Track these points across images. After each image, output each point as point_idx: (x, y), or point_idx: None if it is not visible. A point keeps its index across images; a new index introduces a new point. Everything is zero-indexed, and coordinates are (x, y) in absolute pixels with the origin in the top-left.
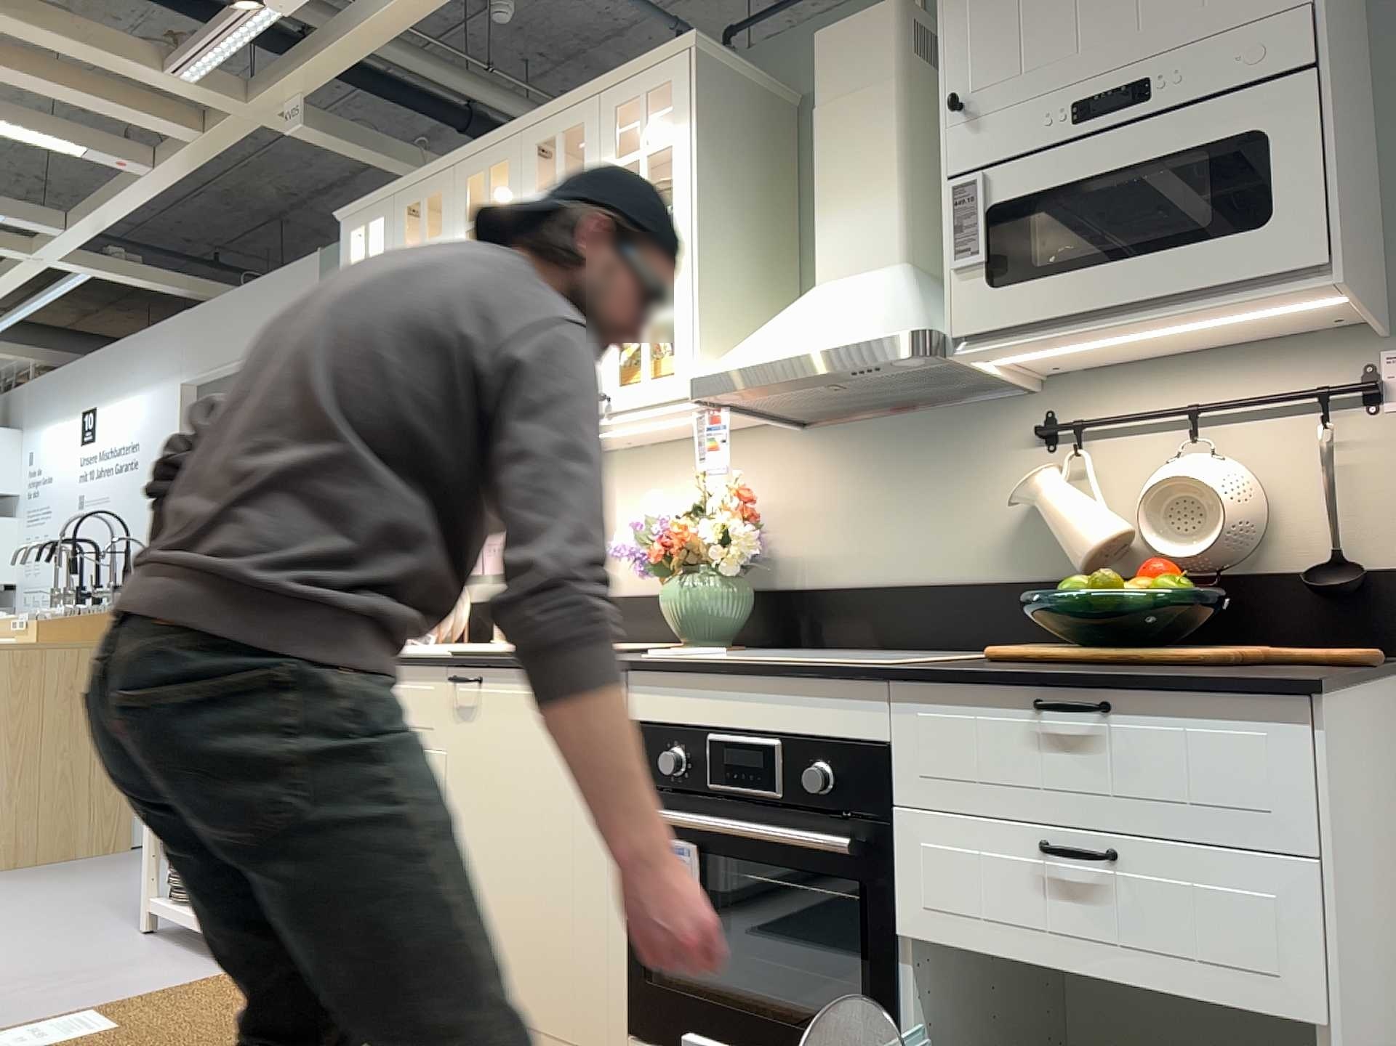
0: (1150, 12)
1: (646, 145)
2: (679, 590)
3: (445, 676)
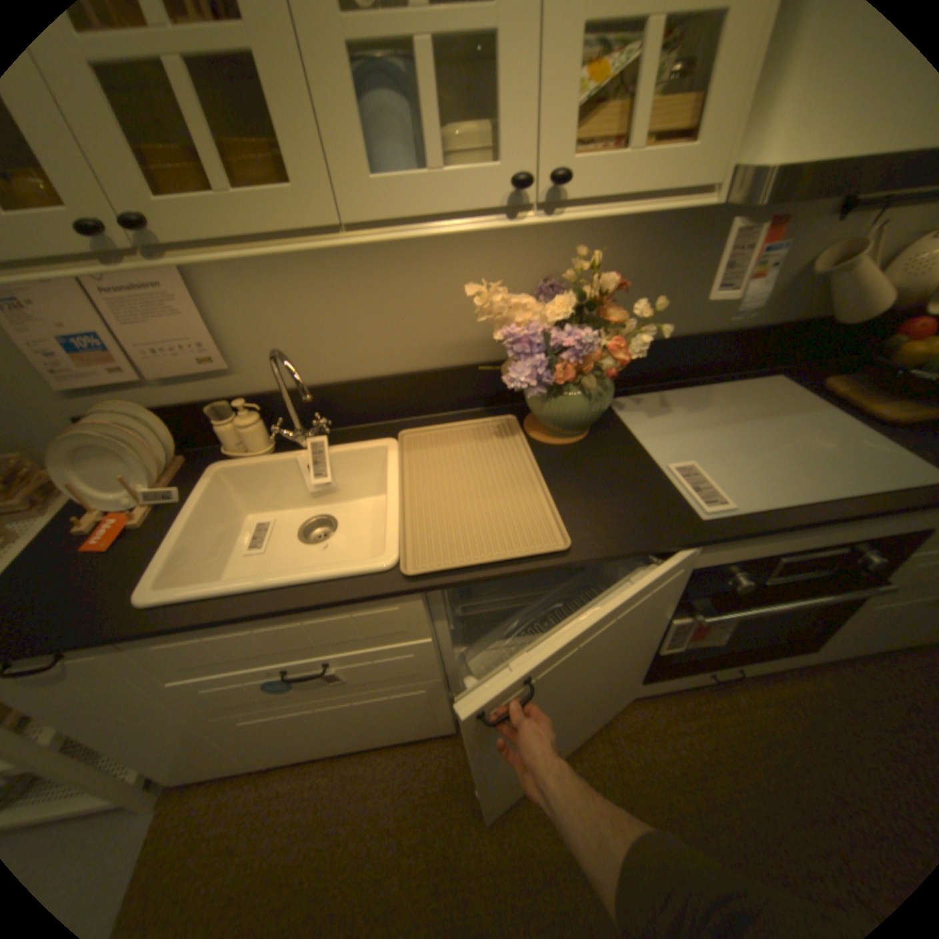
0: None
1: None
2: (573, 397)
3: (422, 596)
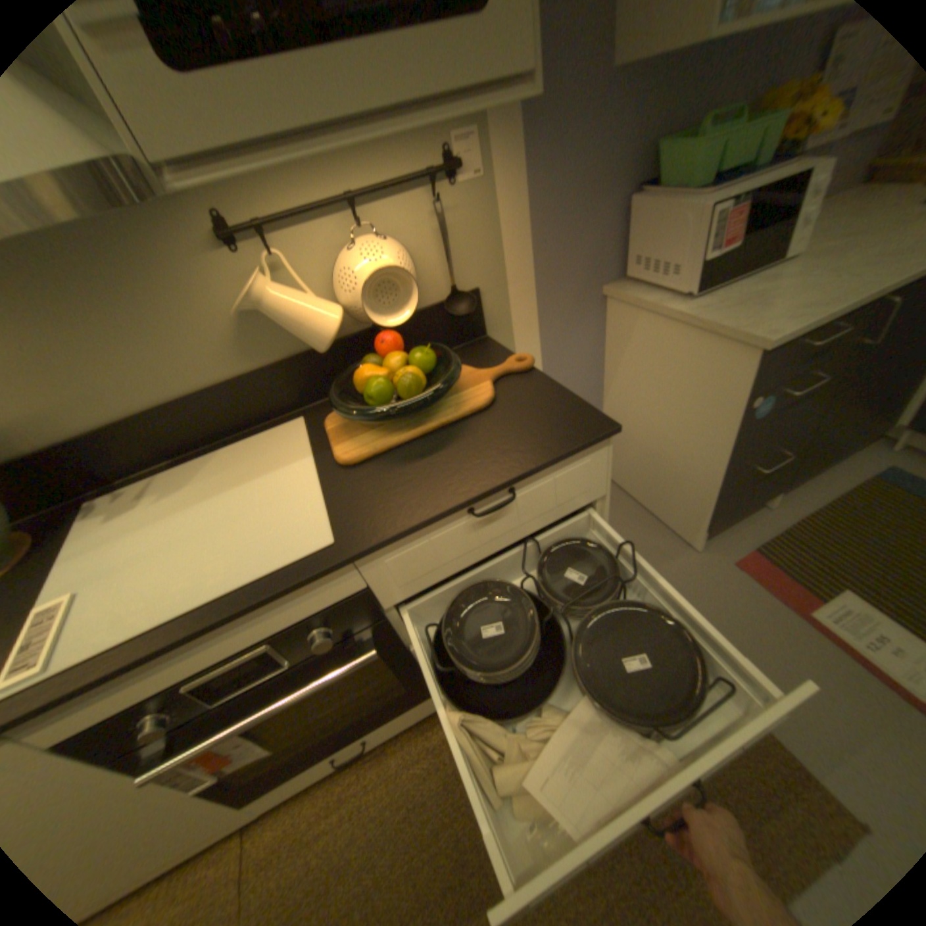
0: None
1: None
2: None
3: None
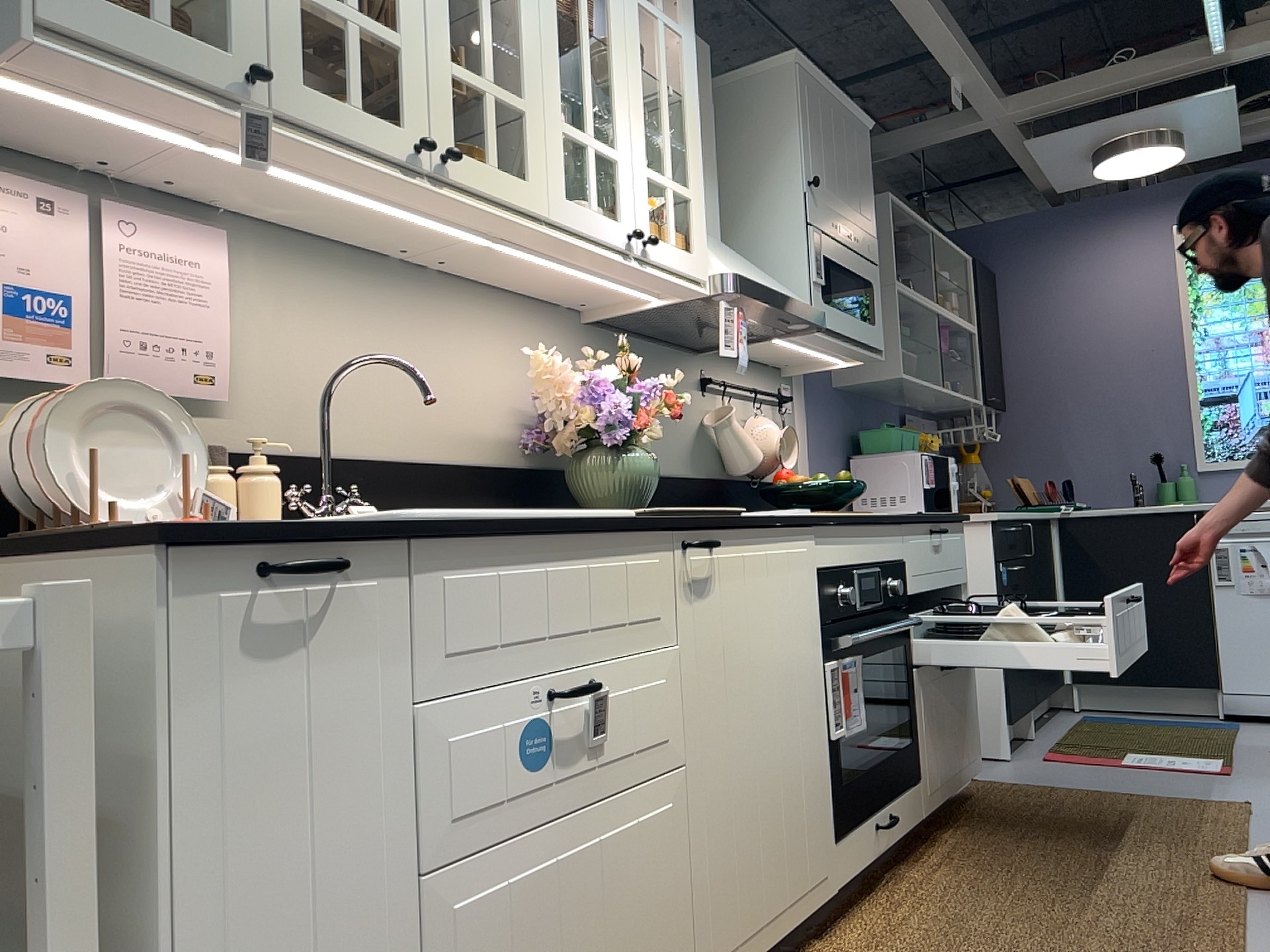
0: (853, 201)
1: (664, 12)
2: (635, 460)
3: (673, 543)
